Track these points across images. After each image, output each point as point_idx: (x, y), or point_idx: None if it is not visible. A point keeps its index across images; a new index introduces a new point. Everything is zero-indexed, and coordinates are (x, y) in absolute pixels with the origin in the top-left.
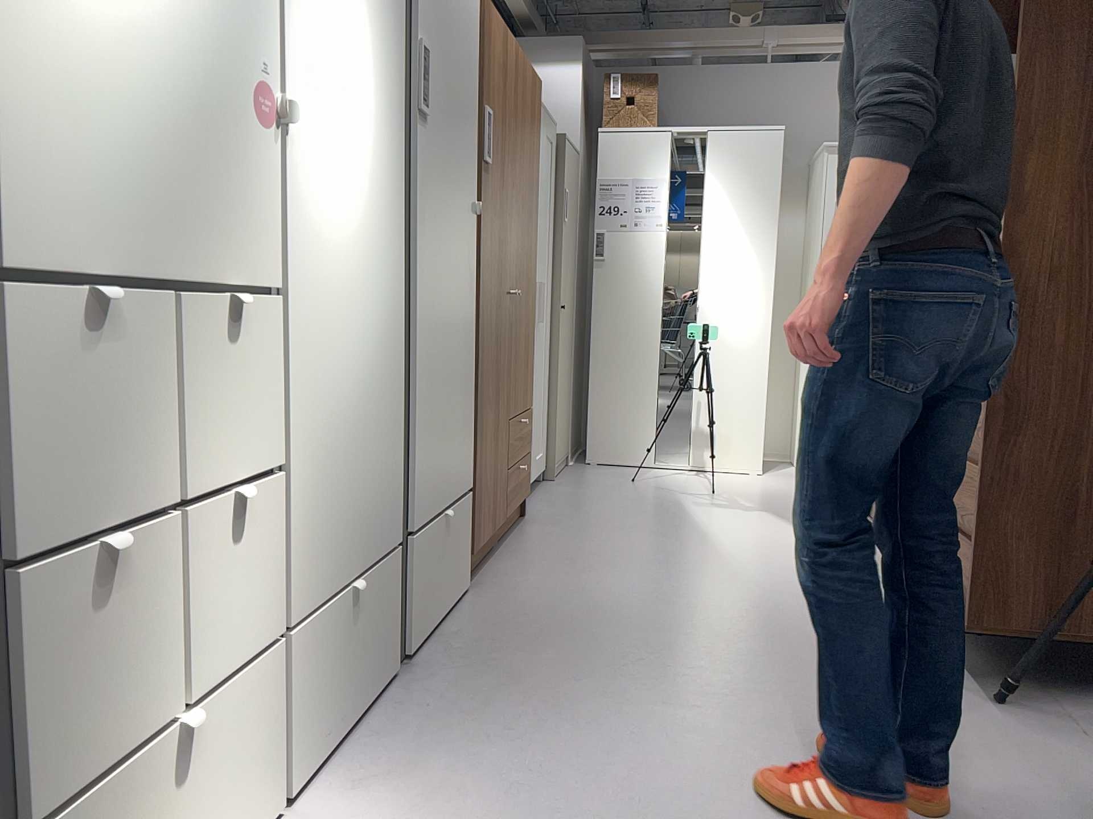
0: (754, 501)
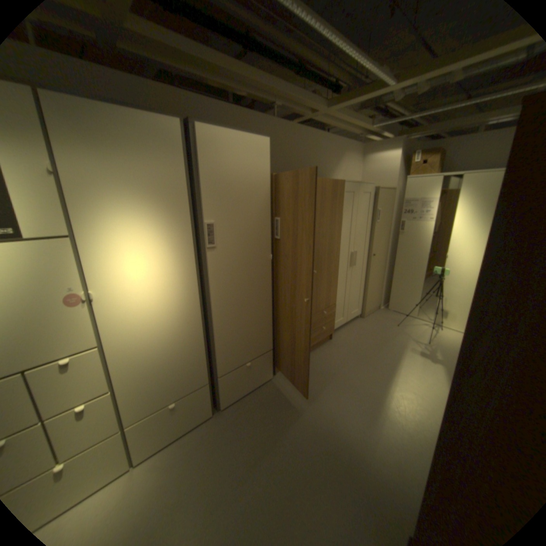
0: (446, 355)
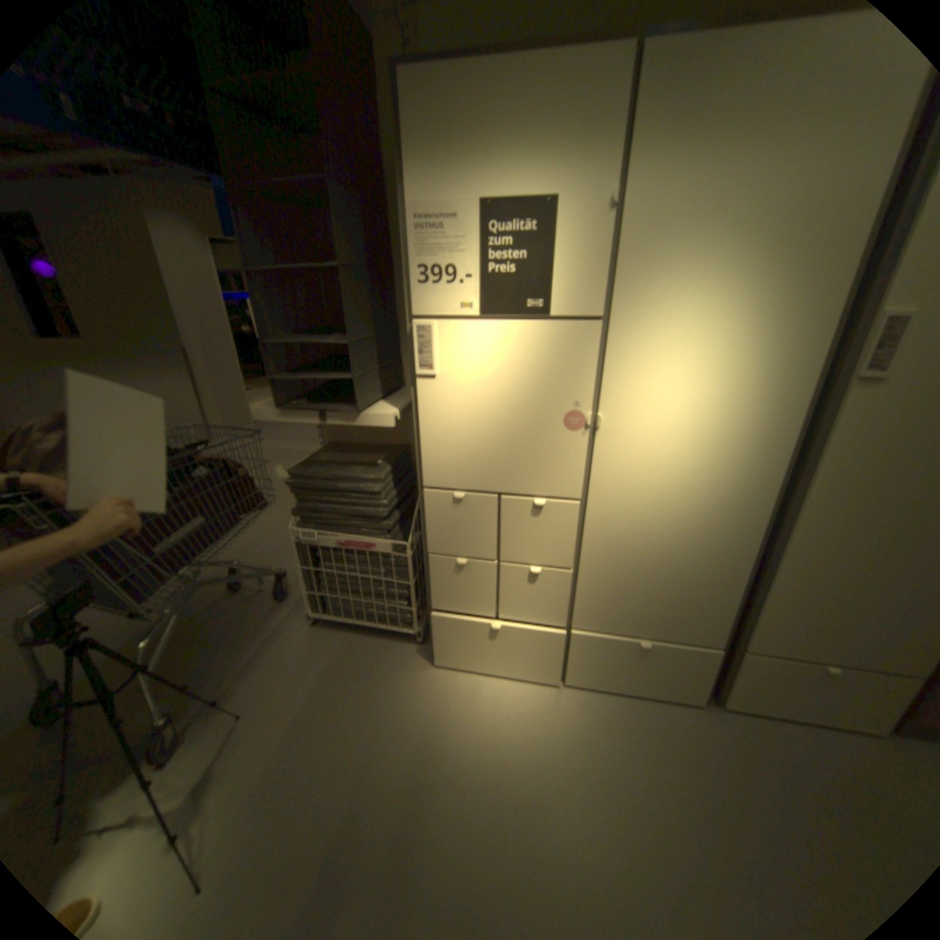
0: None
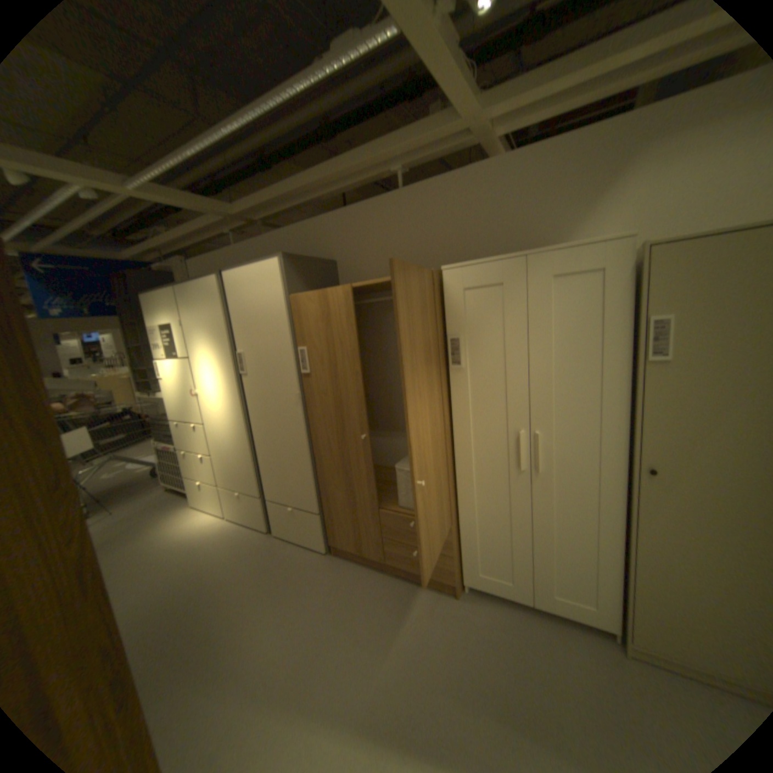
0: None
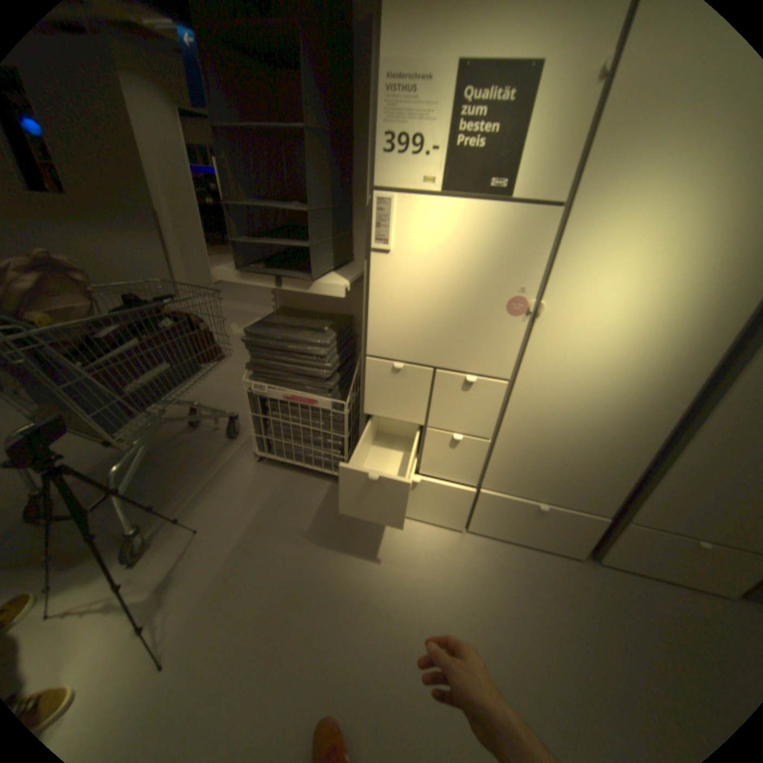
0: None
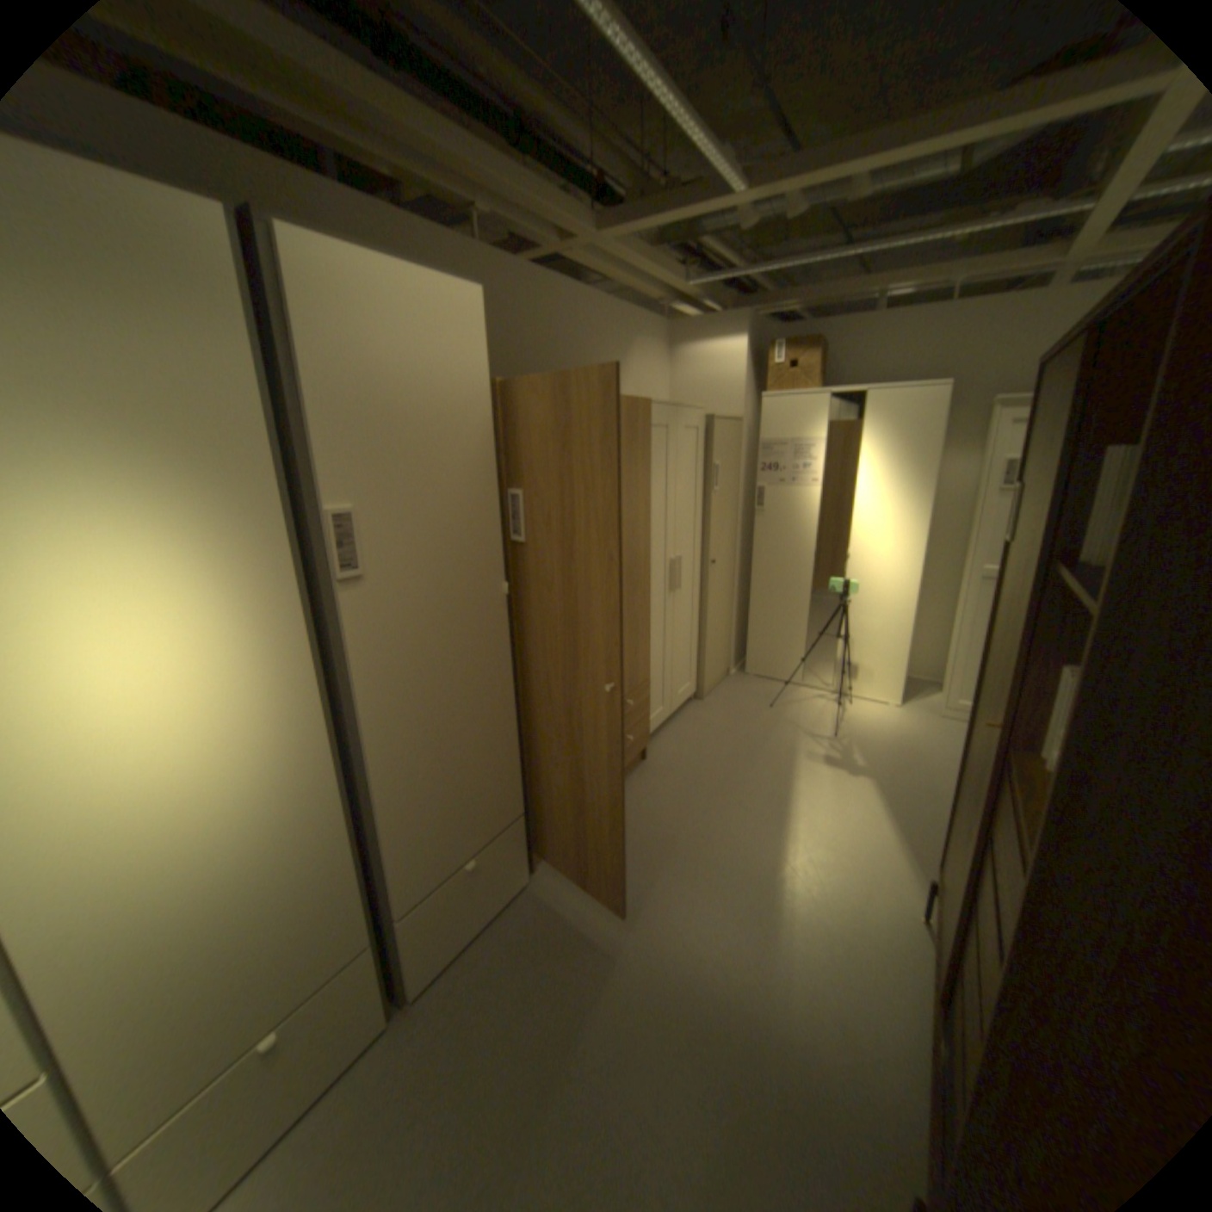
0: (870, 754)
